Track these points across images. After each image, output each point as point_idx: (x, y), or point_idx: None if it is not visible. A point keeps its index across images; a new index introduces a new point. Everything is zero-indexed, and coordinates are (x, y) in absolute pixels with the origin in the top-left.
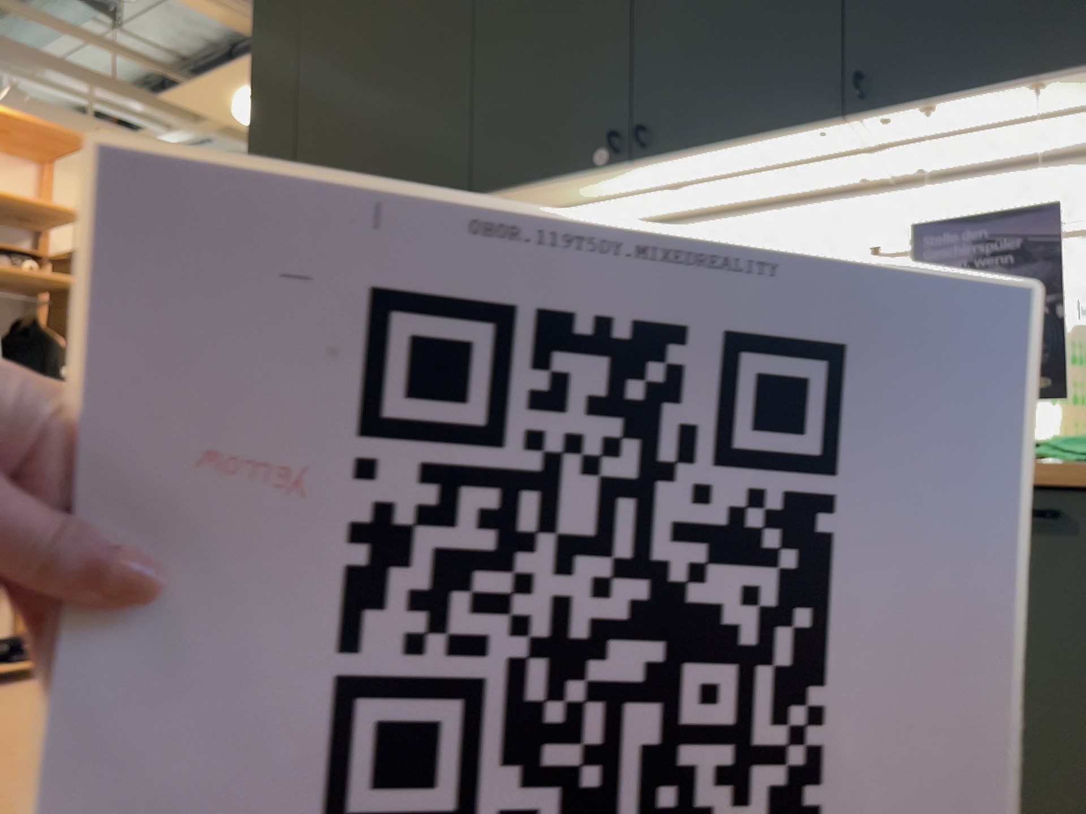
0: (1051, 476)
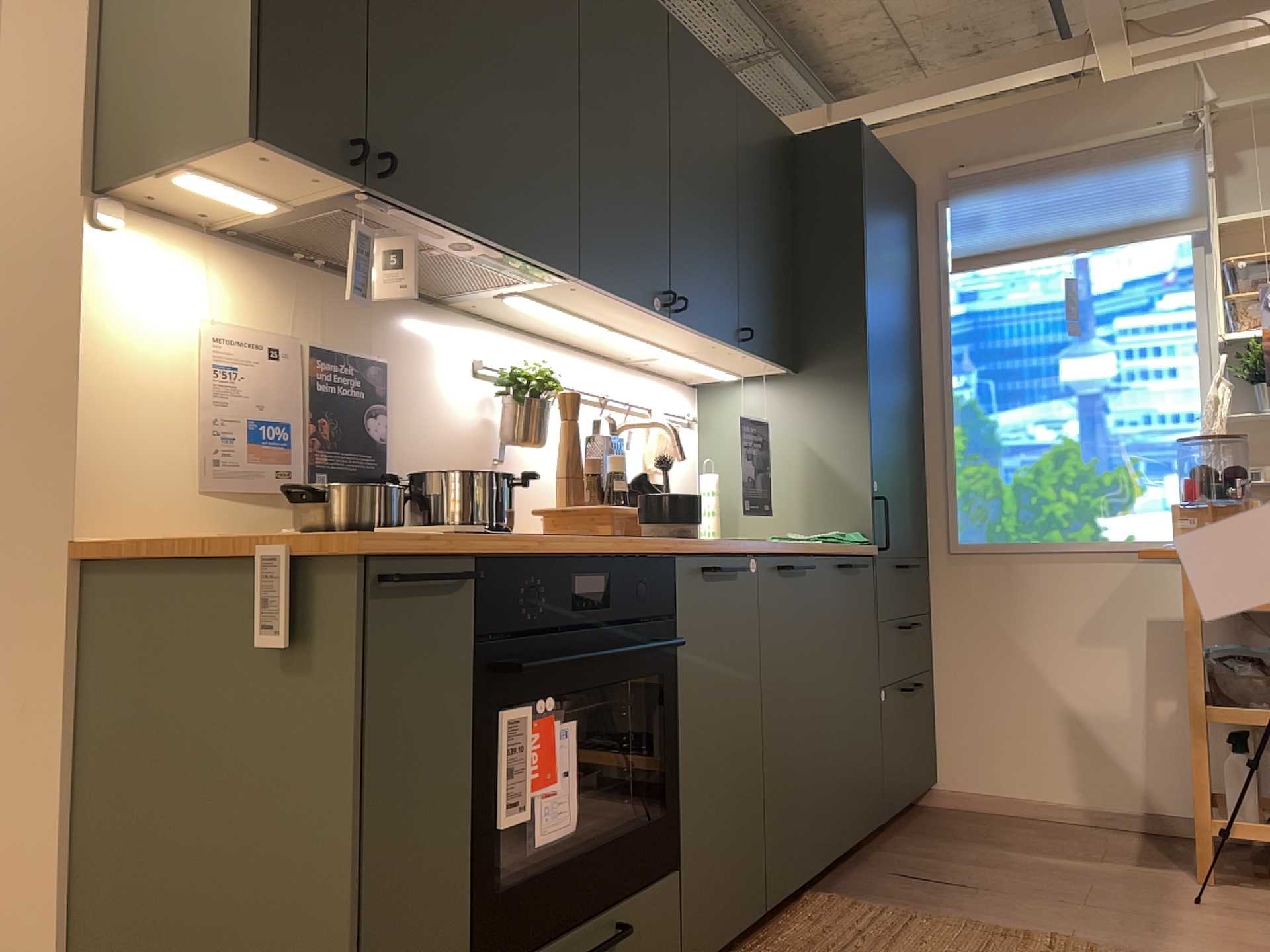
0: (854, 550)
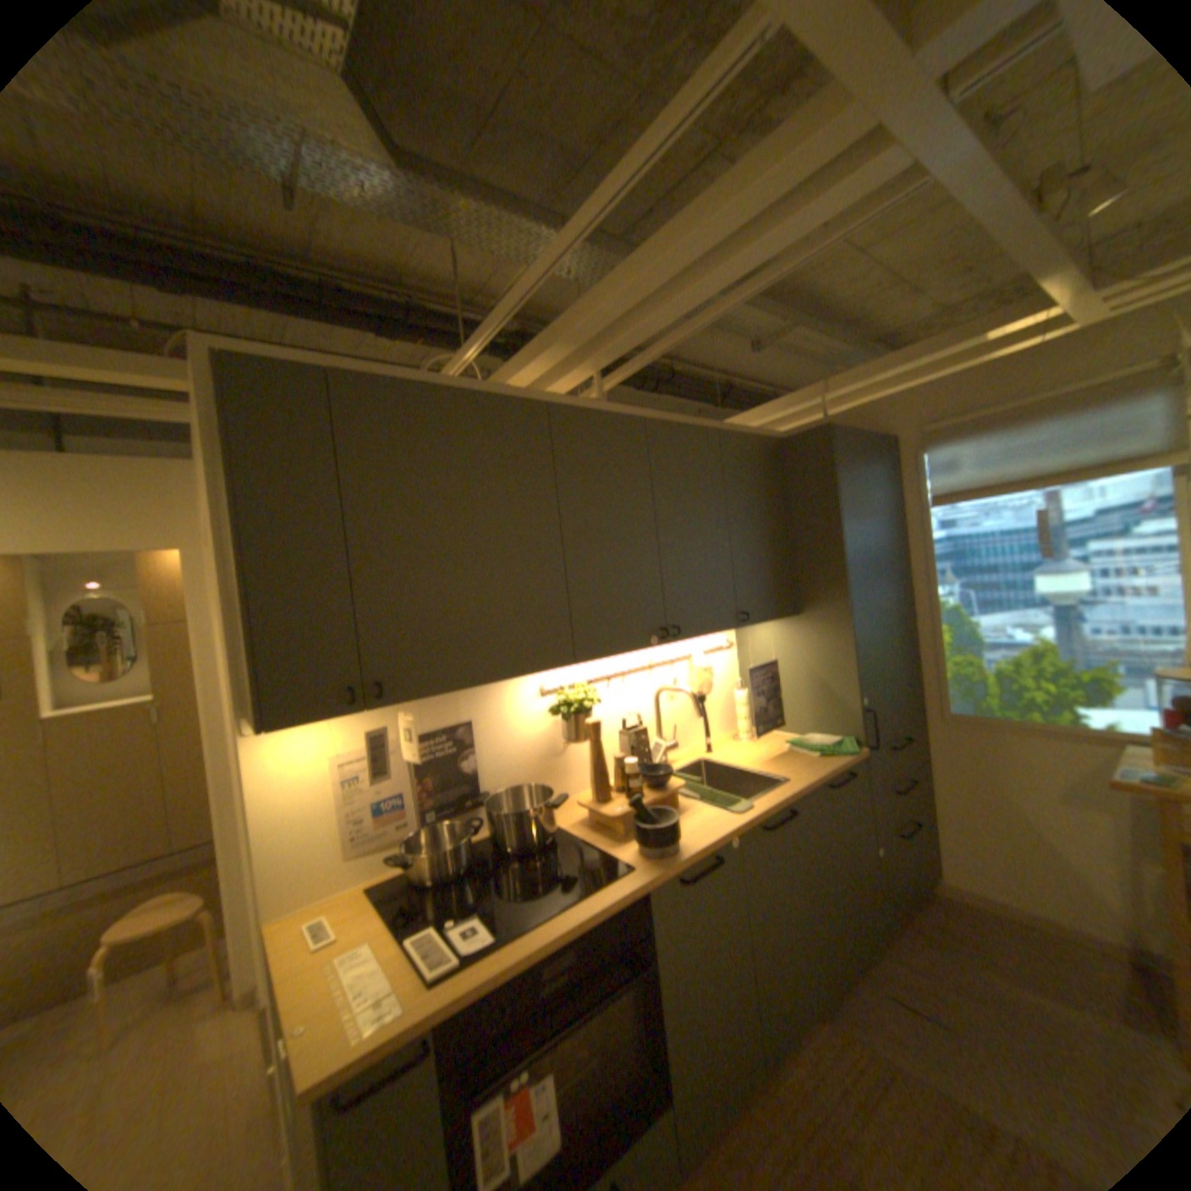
0: (844, 763)
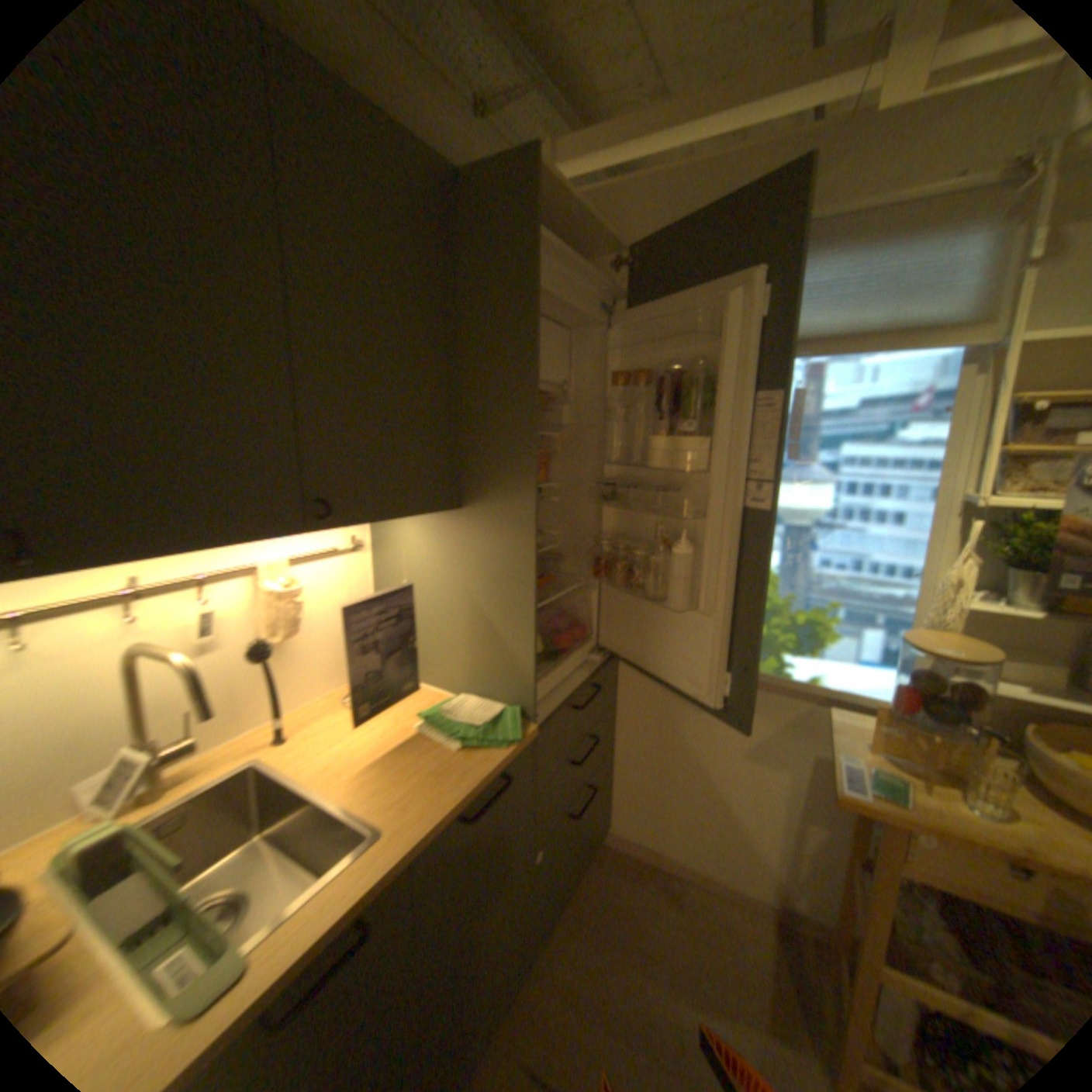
0: (496, 762)
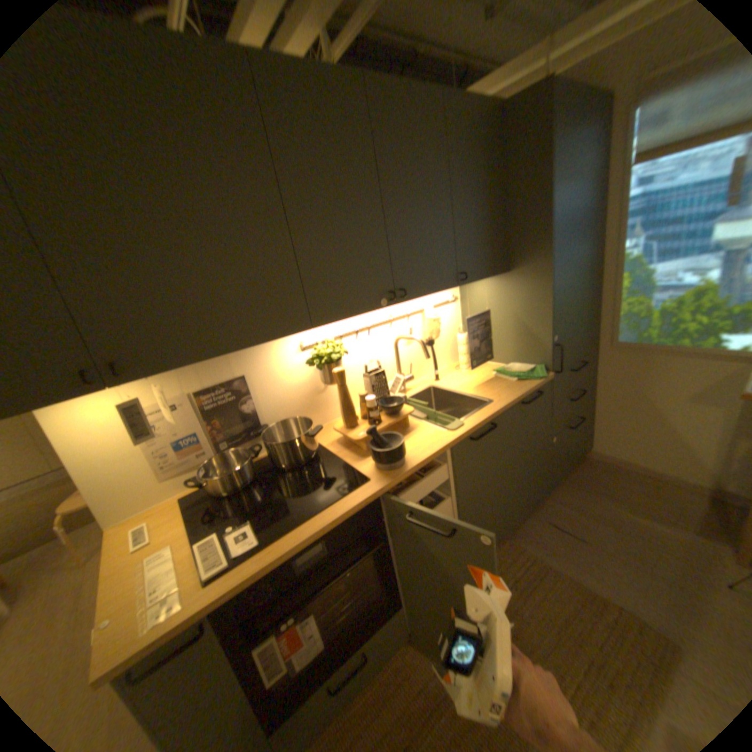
0: (534, 385)
